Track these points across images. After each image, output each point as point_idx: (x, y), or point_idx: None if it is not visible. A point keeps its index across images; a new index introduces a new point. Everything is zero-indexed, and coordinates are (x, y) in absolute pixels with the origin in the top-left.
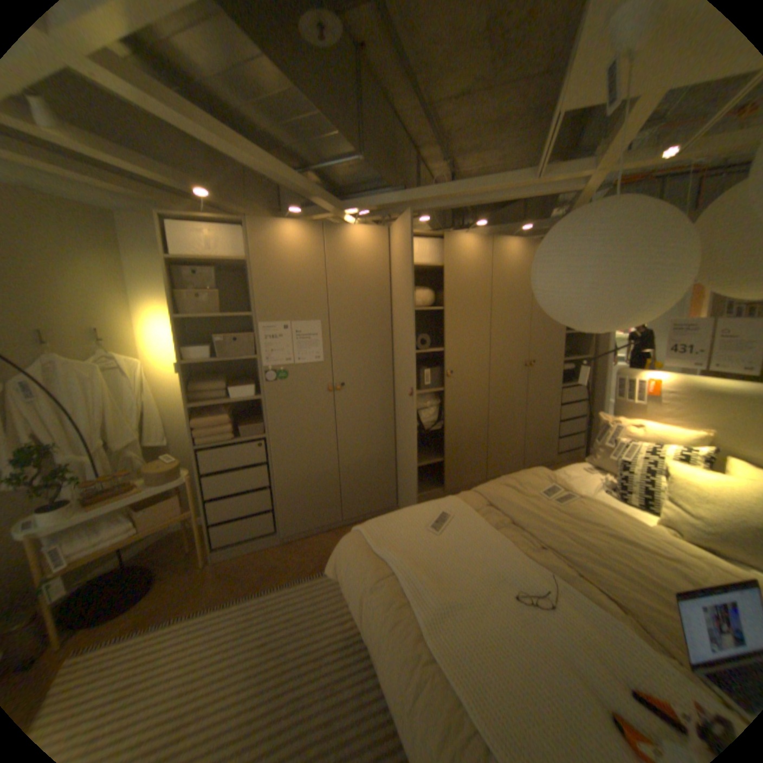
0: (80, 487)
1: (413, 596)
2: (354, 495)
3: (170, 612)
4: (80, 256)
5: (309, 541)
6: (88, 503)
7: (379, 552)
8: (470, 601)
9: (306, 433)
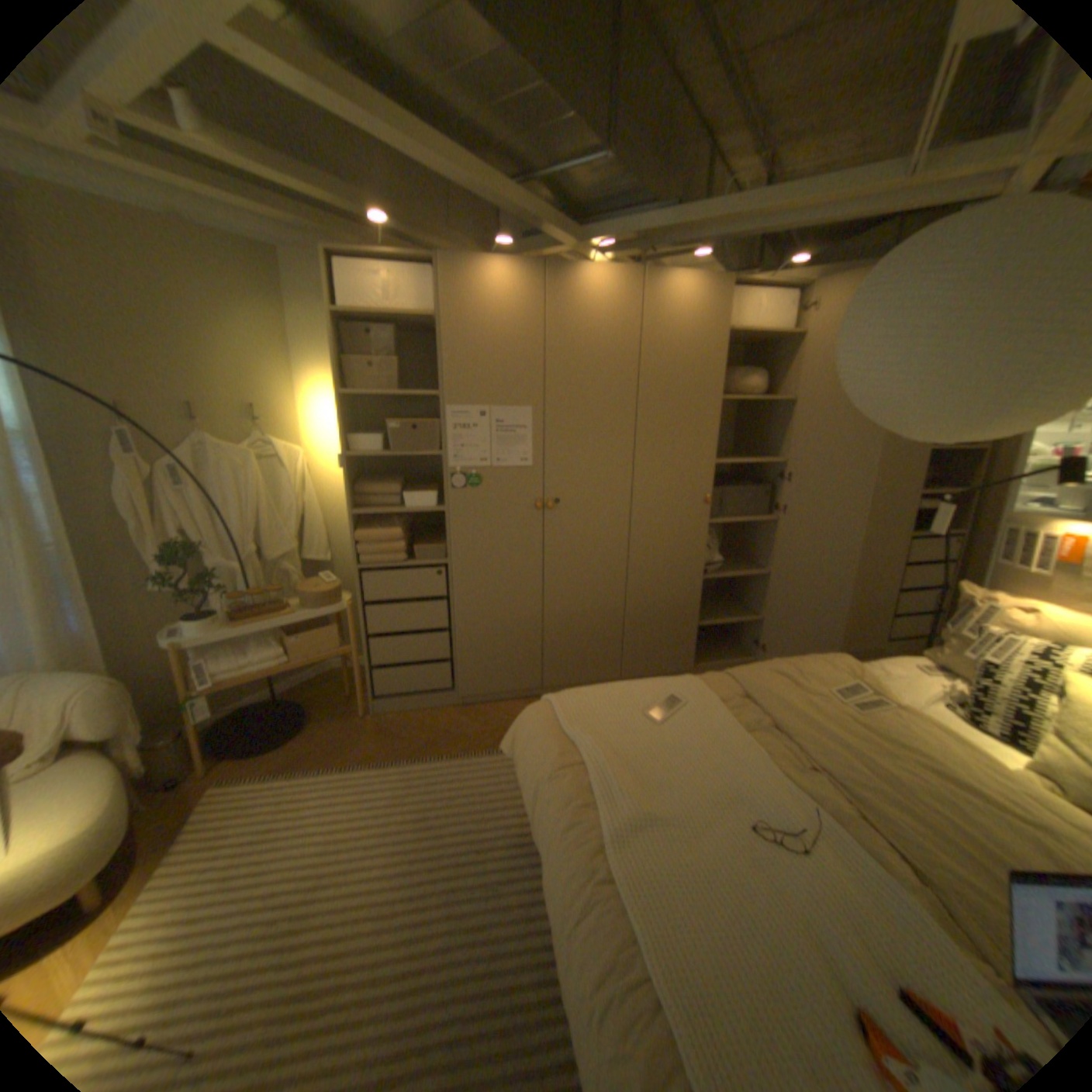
0: (228, 598)
1: (604, 797)
2: (561, 656)
3: (320, 761)
4: (236, 309)
5: (496, 707)
6: (236, 618)
7: (570, 733)
8: (683, 819)
9: (501, 564)
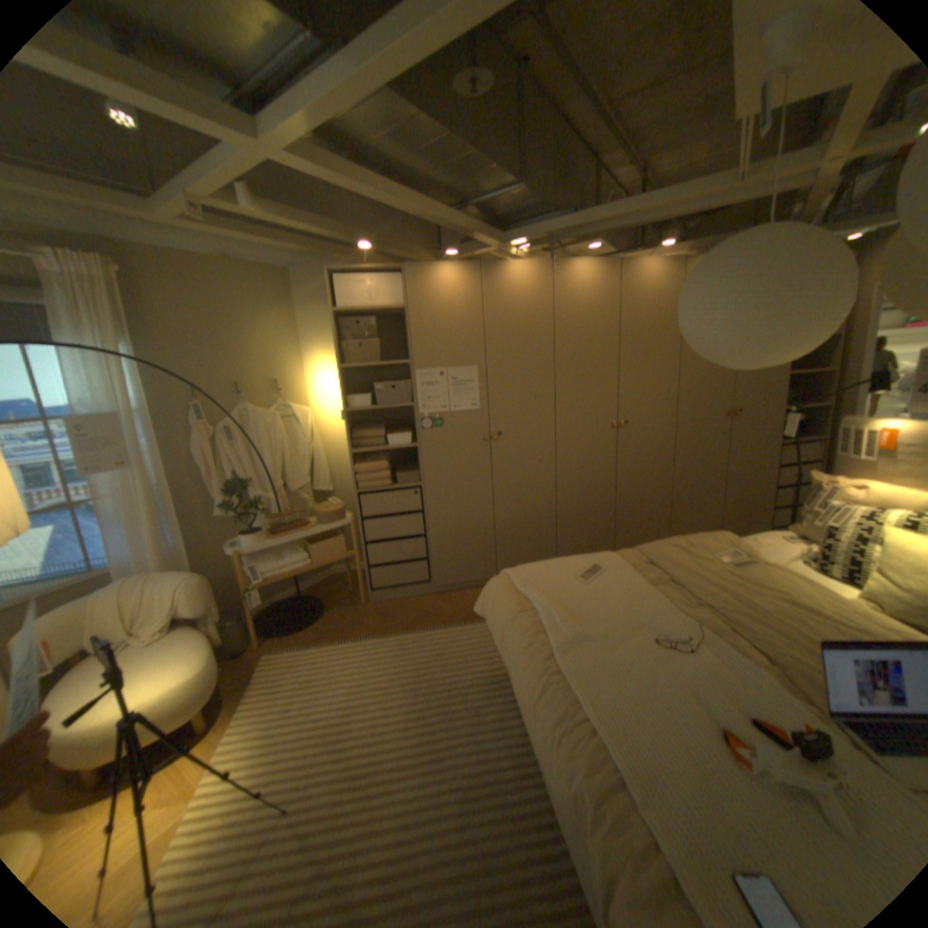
0: (269, 518)
1: (551, 627)
2: (510, 552)
3: (338, 635)
4: (264, 314)
5: (463, 593)
6: (275, 532)
7: (524, 592)
8: (607, 637)
9: (461, 483)
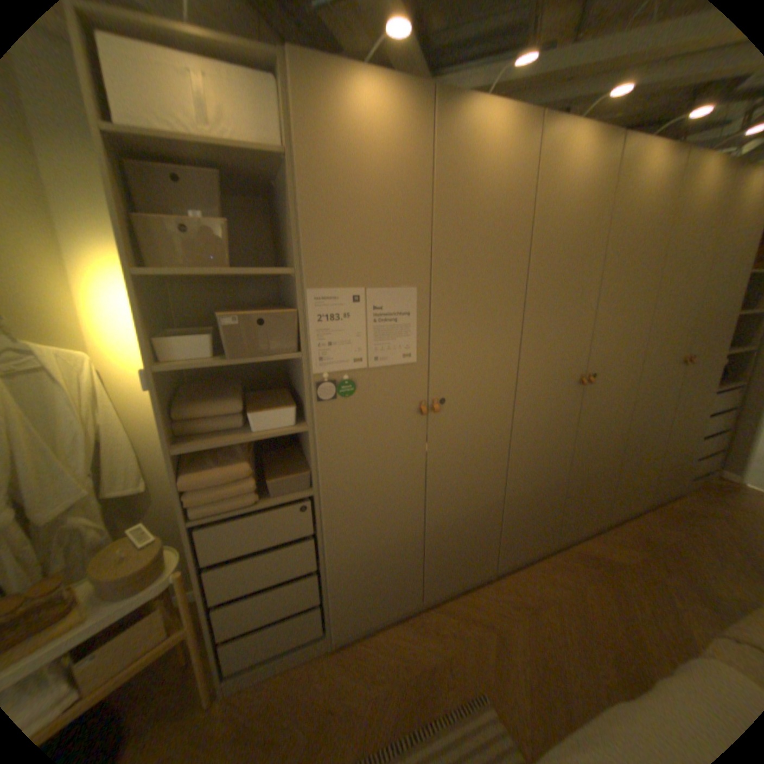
0: None
1: None
2: (443, 567)
3: None
4: None
5: (377, 642)
6: None
7: None
8: None
9: (380, 483)
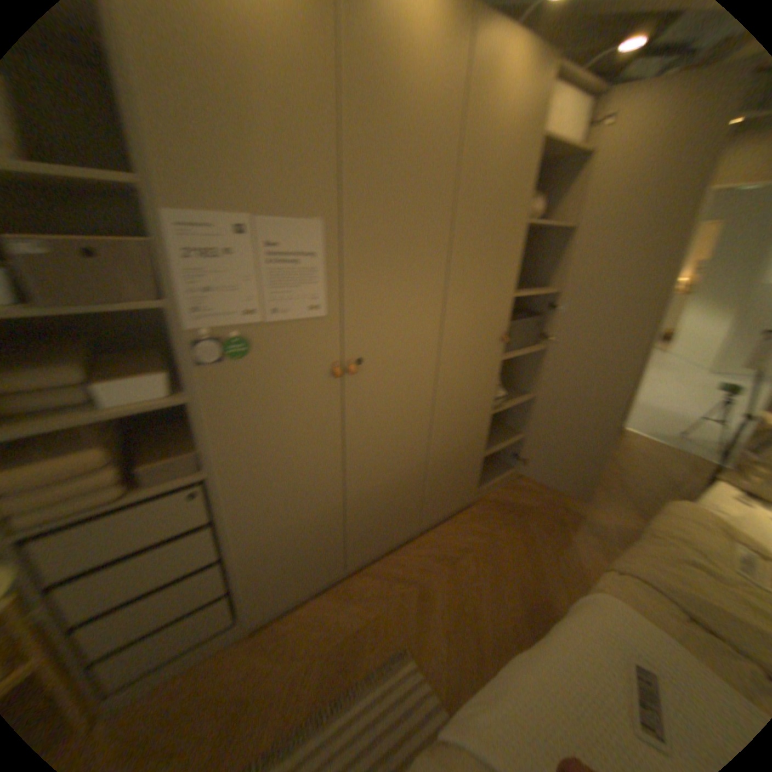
0: None
1: None
2: (368, 532)
3: None
4: None
5: (298, 615)
6: None
7: None
8: None
9: (293, 456)
